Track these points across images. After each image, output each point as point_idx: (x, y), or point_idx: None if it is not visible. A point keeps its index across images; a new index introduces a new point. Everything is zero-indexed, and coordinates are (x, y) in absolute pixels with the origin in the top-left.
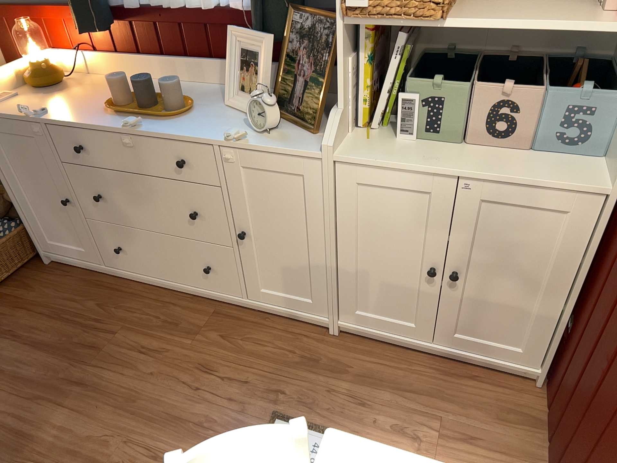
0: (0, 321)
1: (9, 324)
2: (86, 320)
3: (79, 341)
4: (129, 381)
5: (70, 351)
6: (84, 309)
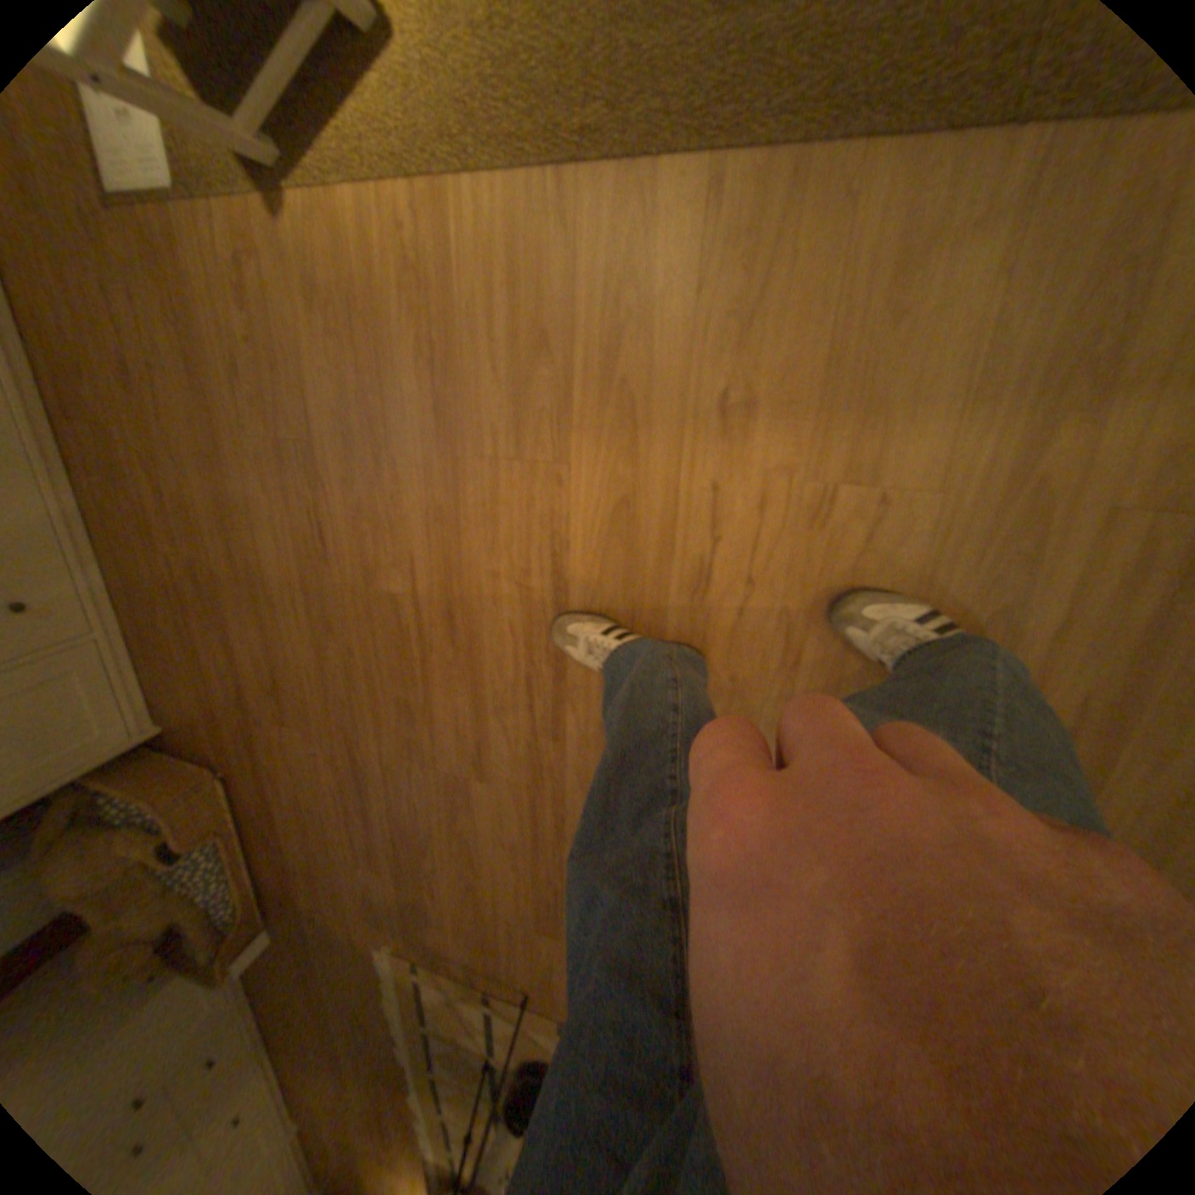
0: (233, 734)
1: (228, 719)
2: (169, 616)
3: (191, 603)
4: (186, 485)
5: (206, 605)
6: (161, 630)
